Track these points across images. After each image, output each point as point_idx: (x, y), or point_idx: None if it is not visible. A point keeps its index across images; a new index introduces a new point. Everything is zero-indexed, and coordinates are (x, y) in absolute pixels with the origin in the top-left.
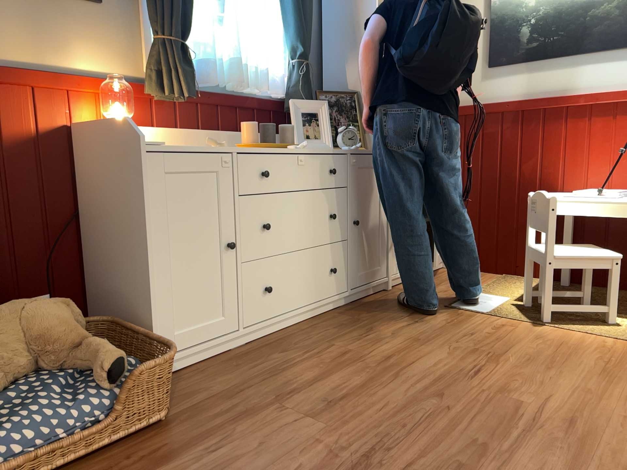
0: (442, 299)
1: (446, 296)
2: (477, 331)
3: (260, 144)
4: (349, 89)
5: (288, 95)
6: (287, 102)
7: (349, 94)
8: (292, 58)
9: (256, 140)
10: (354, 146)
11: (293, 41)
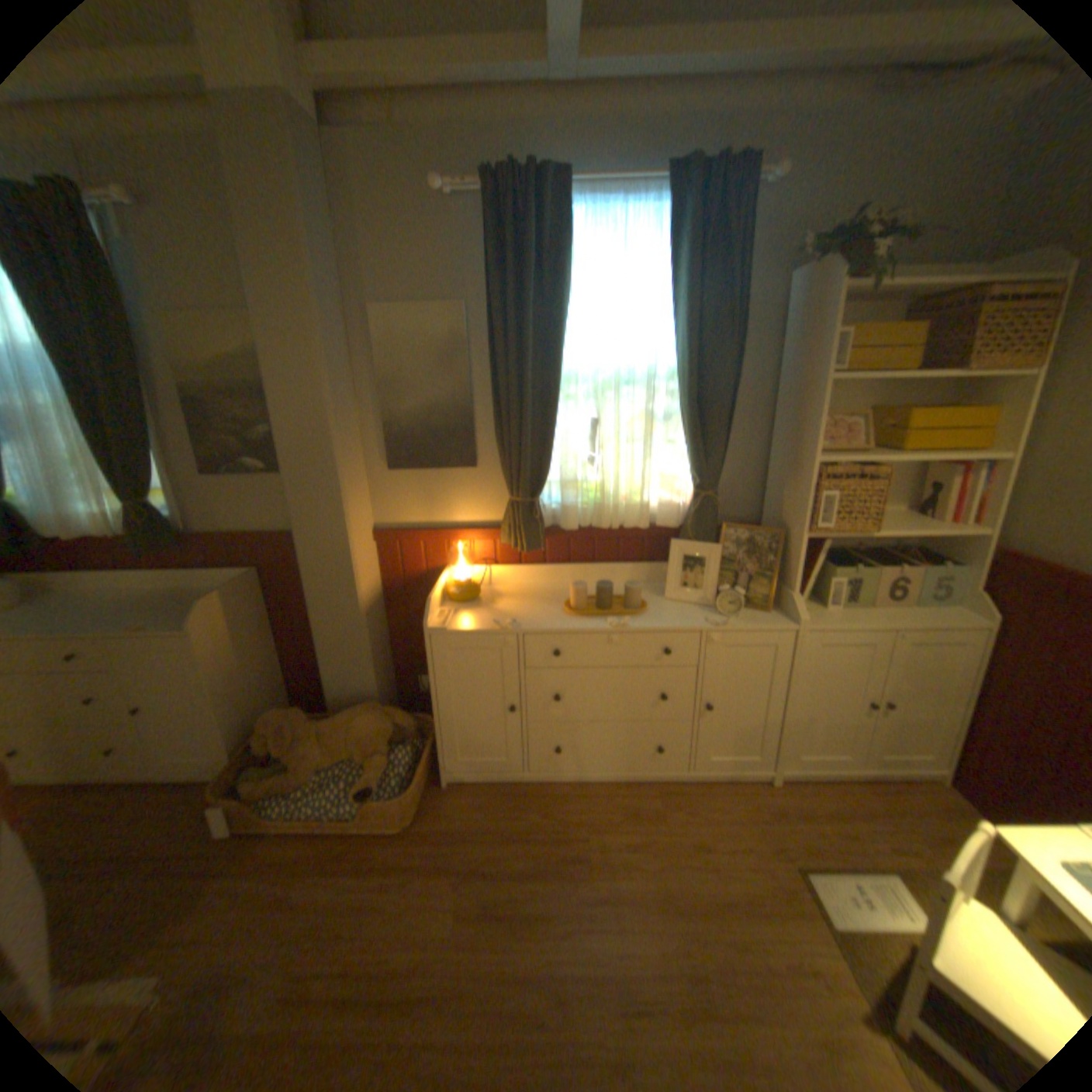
0: (820, 854)
1: (834, 853)
2: (763, 954)
3: (576, 614)
4: (783, 520)
5: (684, 526)
6: (681, 534)
7: (782, 526)
8: (692, 484)
9: (580, 604)
10: (735, 615)
11: (690, 468)
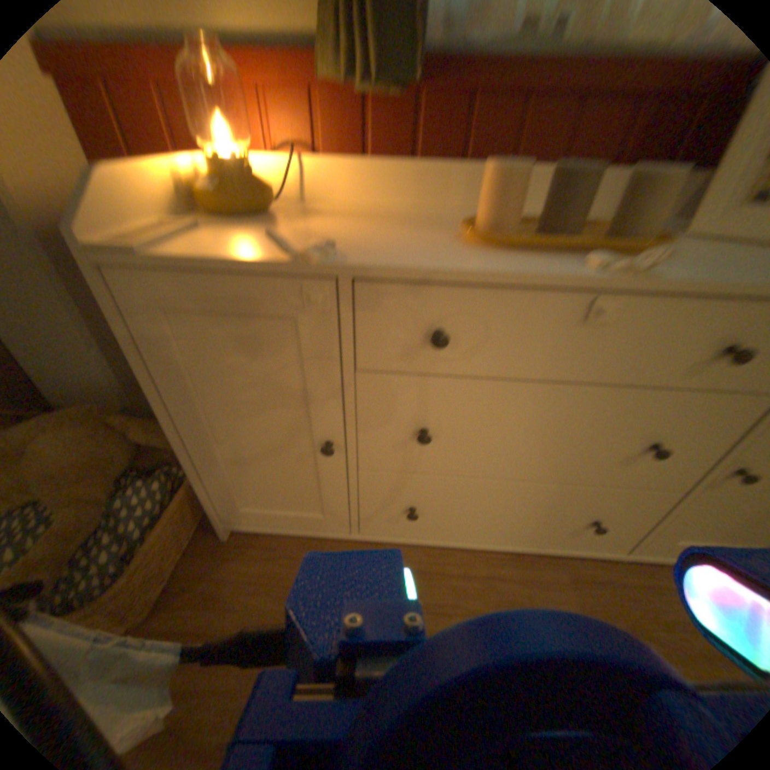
0: None
1: None
2: None
3: (504, 236)
4: None
5: None
6: None
7: None
8: None
9: (513, 217)
10: None
11: None
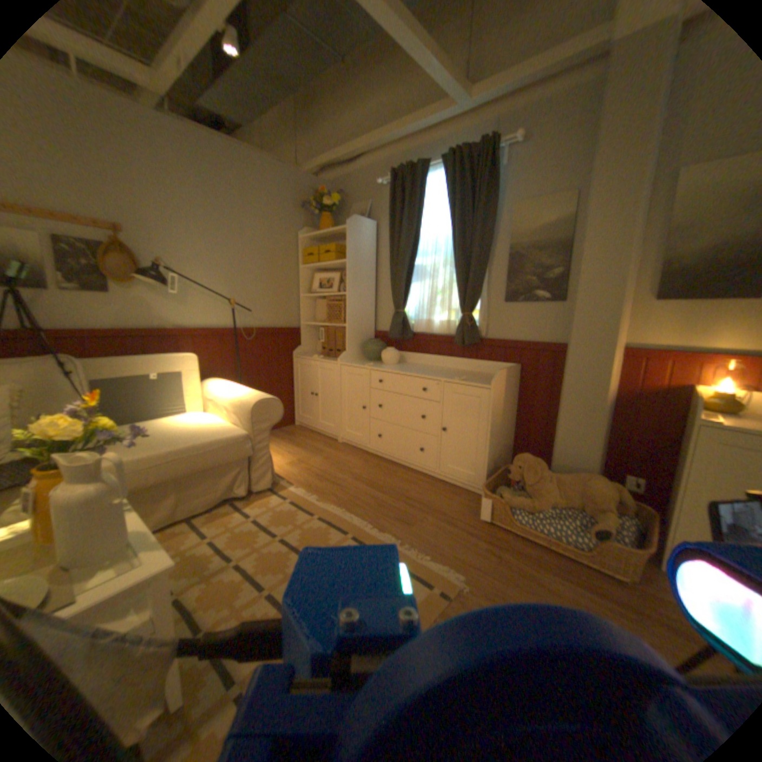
0: None
1: None
2: None
3: None
4: None
5: None
6: None
7: None
8: None
9: None
10: None
11: None
